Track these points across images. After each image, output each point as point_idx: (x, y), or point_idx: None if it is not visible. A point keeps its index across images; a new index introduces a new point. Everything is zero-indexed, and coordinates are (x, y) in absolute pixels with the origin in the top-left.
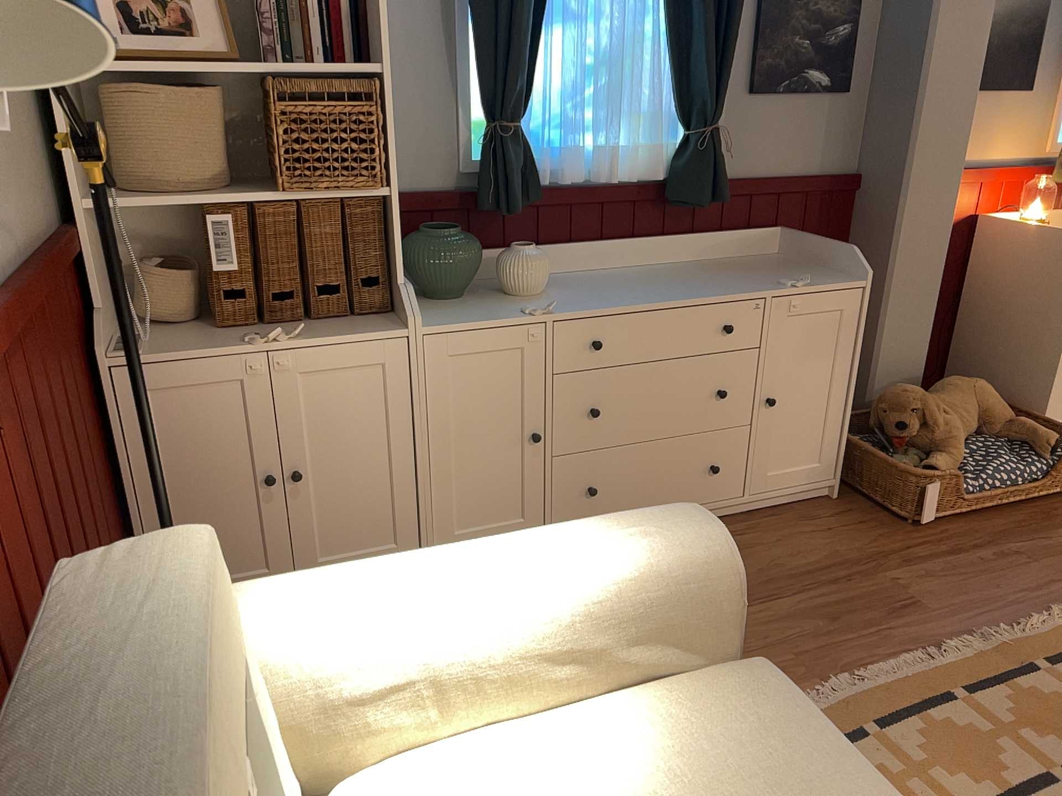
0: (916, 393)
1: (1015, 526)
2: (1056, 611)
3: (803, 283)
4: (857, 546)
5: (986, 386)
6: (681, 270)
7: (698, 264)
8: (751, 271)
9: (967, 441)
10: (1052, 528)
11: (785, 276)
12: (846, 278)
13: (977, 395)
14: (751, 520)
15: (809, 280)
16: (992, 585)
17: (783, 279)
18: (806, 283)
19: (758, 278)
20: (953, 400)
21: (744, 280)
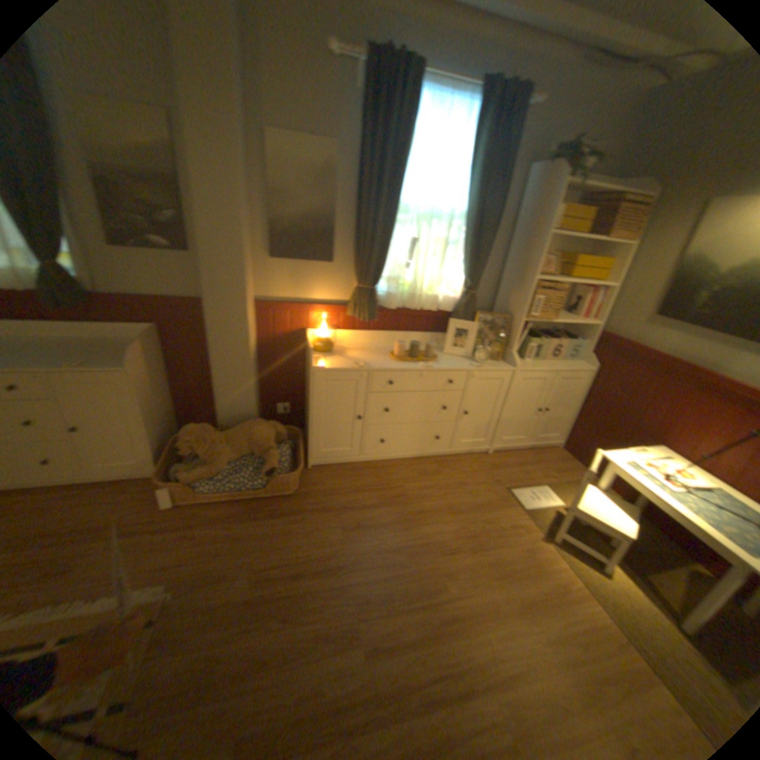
0: (196, 432)
1: (224, 517)
2: (138, 593)
3: (71, 366)
4: (111, 519)
5: (261, 430)
6: (58, 344)
7: (84, 341)
8: (93, 350)
9: (235, 460)
10: (243, 522)
11: (96, 357)
12: (123, 364)
13: (251, 435)
14: (87, 489)
15: (79, 365)
16: (137, 564)
17: (75, 361)
18: (87, 365)
19: (73, 358)
20: (234, 436)
21: (61, 358)
